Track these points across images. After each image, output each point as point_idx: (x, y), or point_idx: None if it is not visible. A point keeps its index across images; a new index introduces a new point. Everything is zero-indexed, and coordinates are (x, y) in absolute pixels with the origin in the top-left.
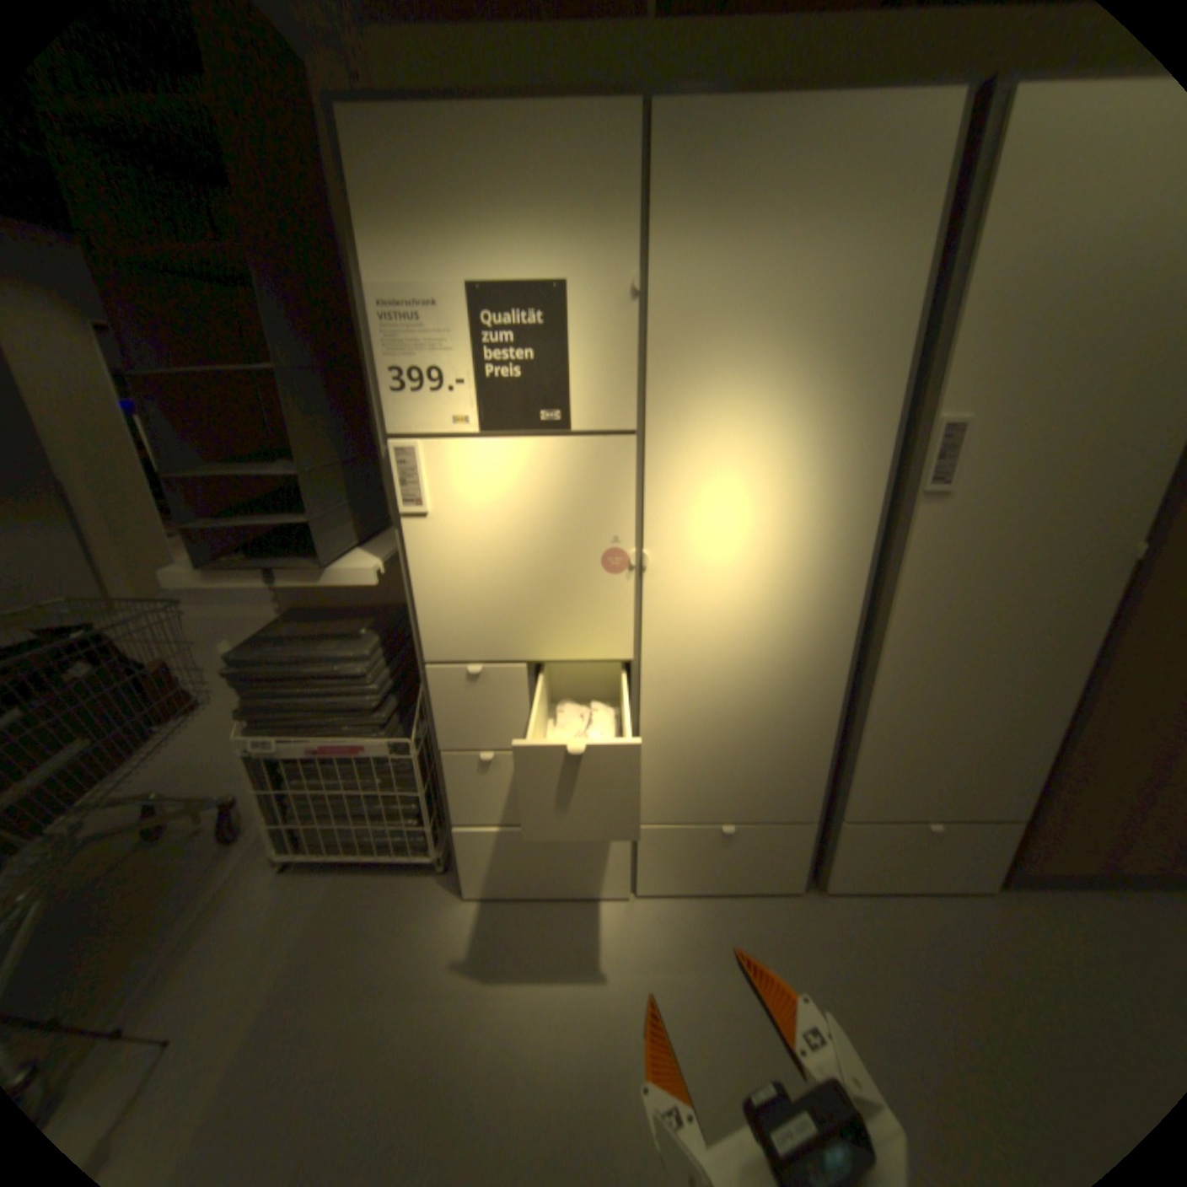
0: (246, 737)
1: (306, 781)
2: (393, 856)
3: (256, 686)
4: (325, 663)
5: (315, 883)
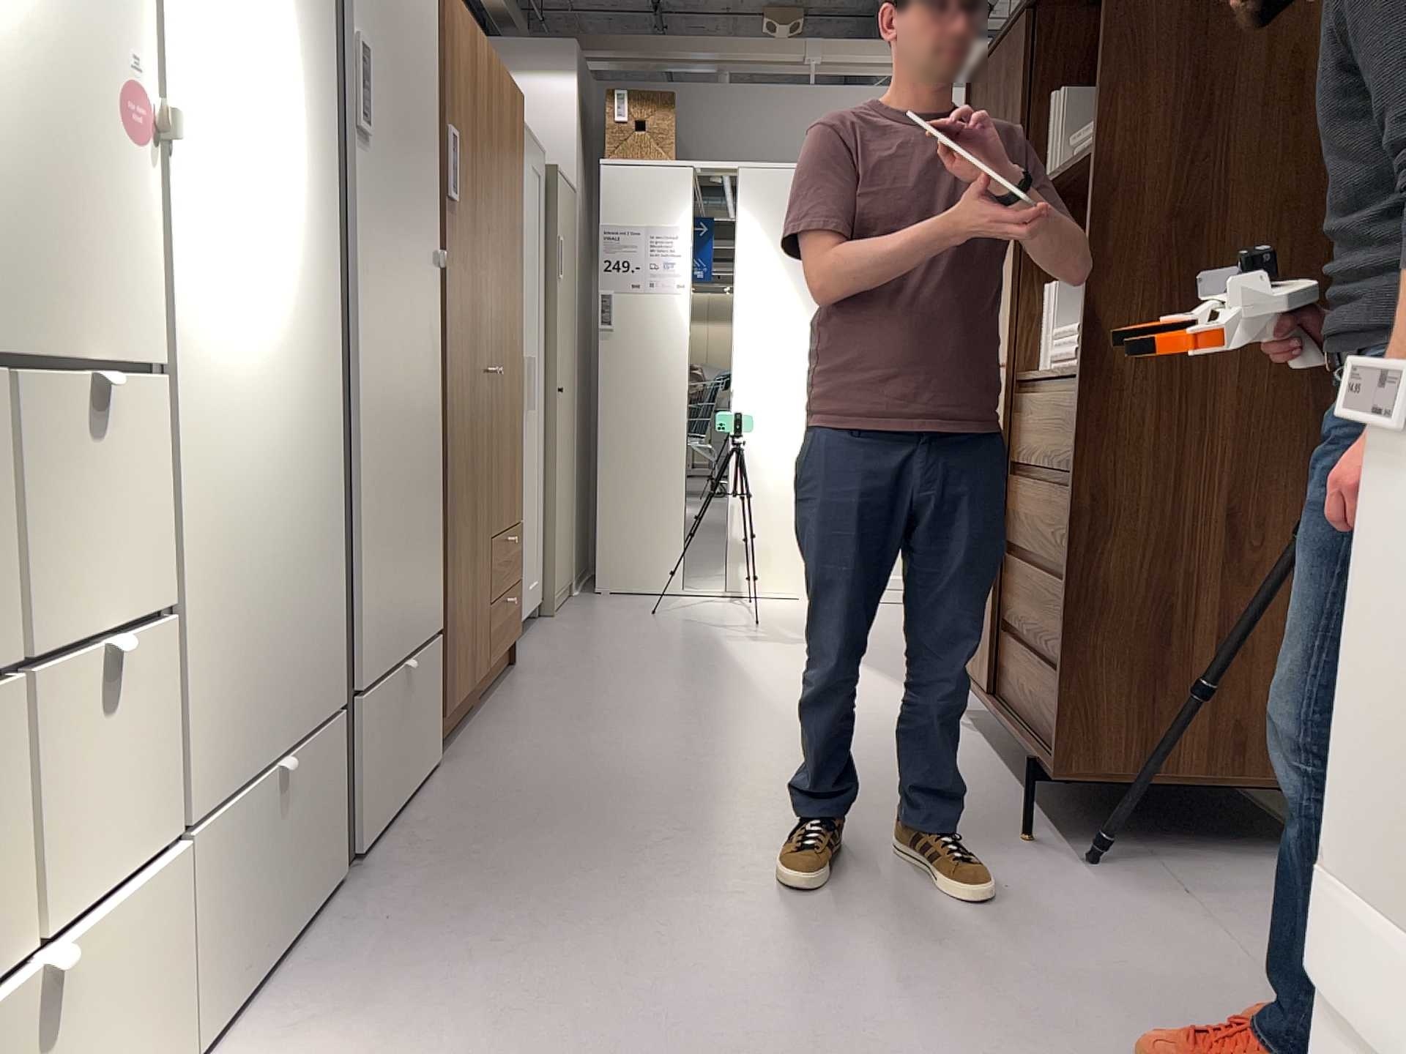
0: None
1: None
2: None
3: None
4: None
5: None
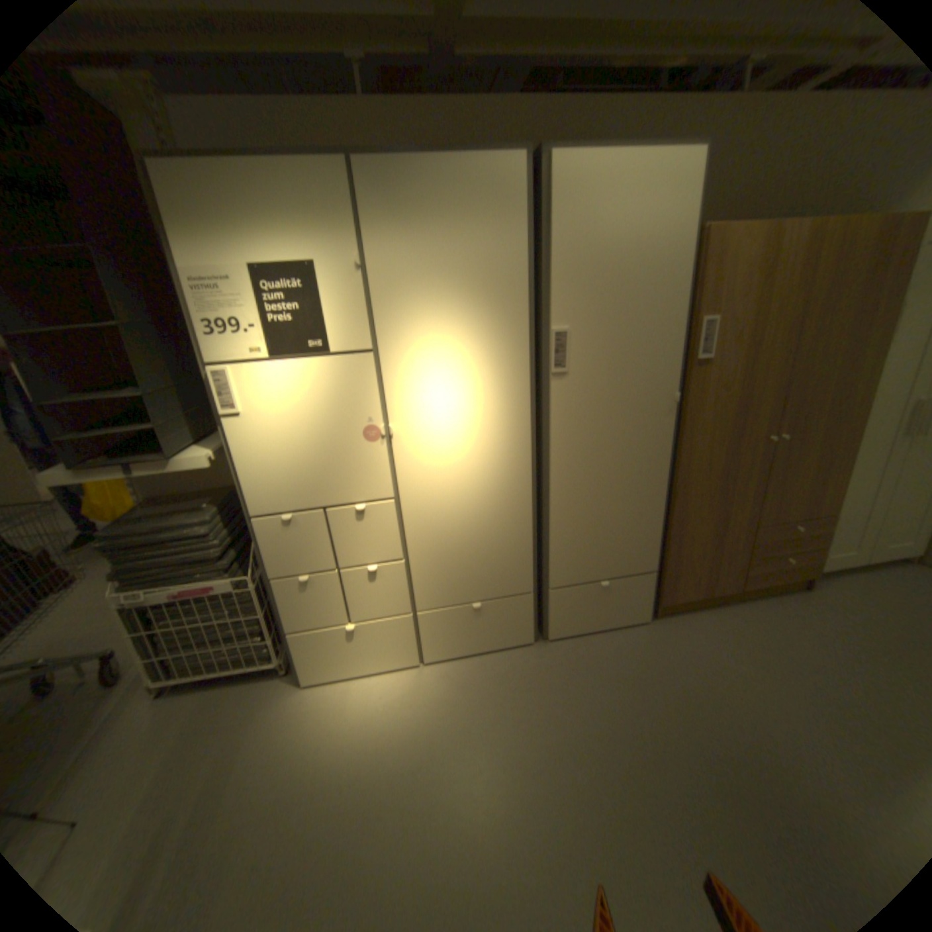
0: (121, 594)
1: (172, 621)
2: (246, 668)
3: (125, 554)
4: (178, 530)
5: (187, 700)
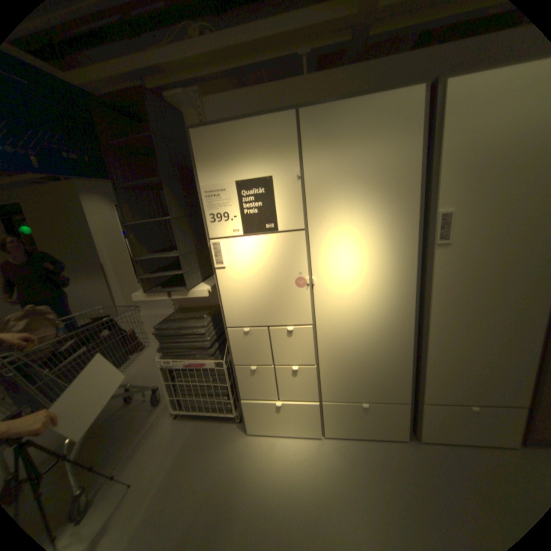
0: (162, 360)
1: (184, 379)
2: (218, 414)
3: (165, 339)
4: (190, 329)
5: (188, 424)
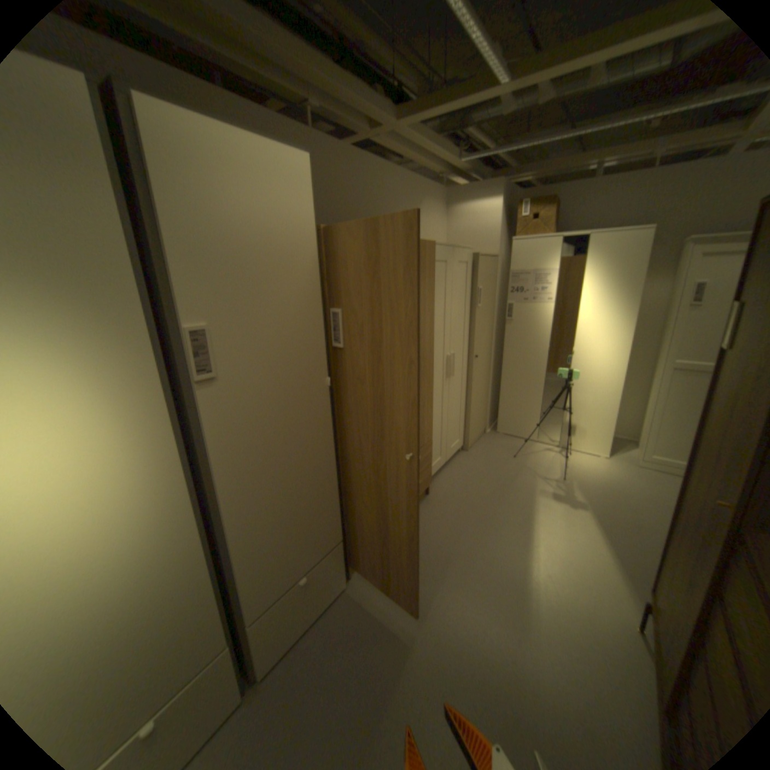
0: None
1: None
2: None
3: None
4: None
5: None
